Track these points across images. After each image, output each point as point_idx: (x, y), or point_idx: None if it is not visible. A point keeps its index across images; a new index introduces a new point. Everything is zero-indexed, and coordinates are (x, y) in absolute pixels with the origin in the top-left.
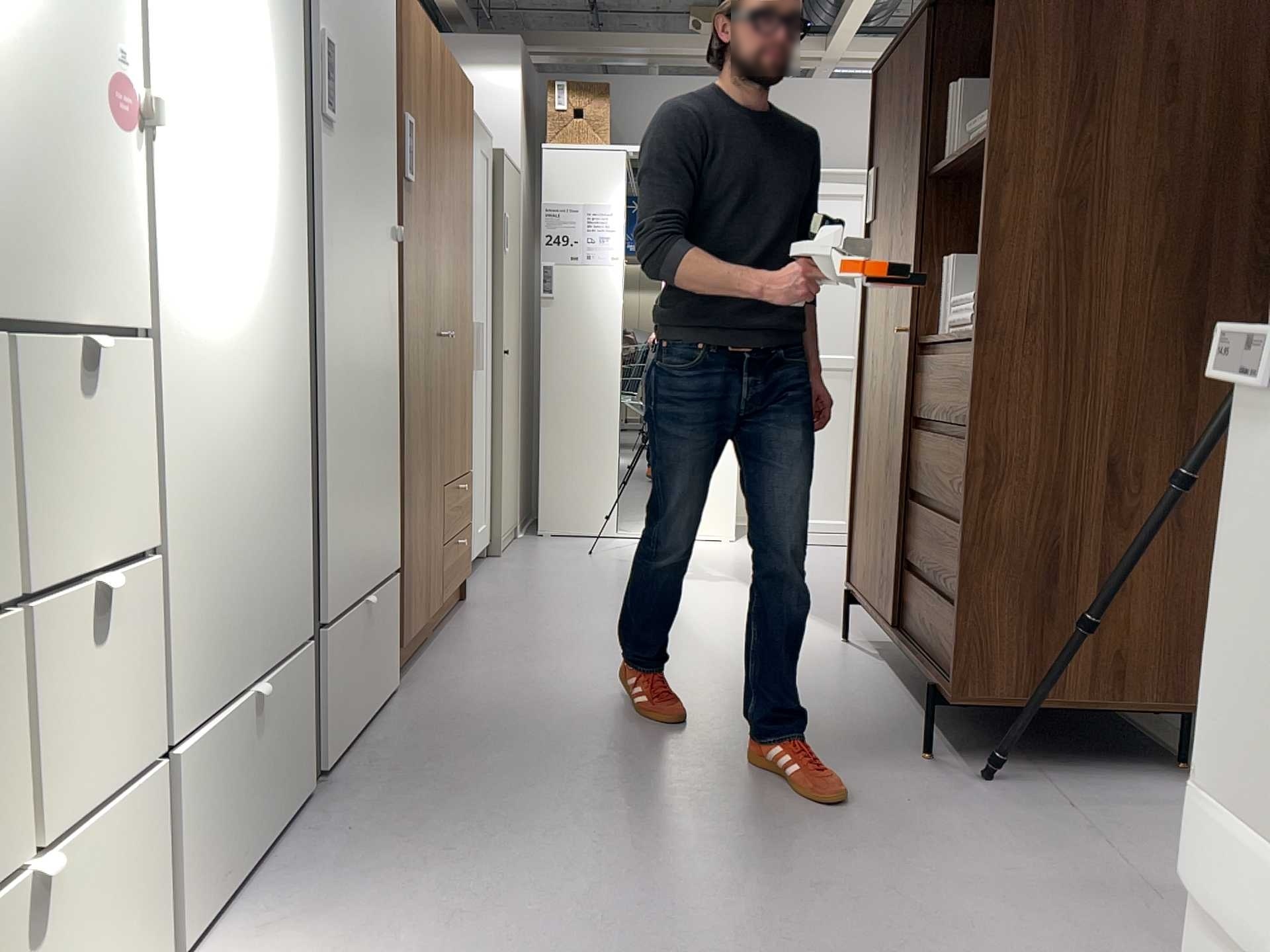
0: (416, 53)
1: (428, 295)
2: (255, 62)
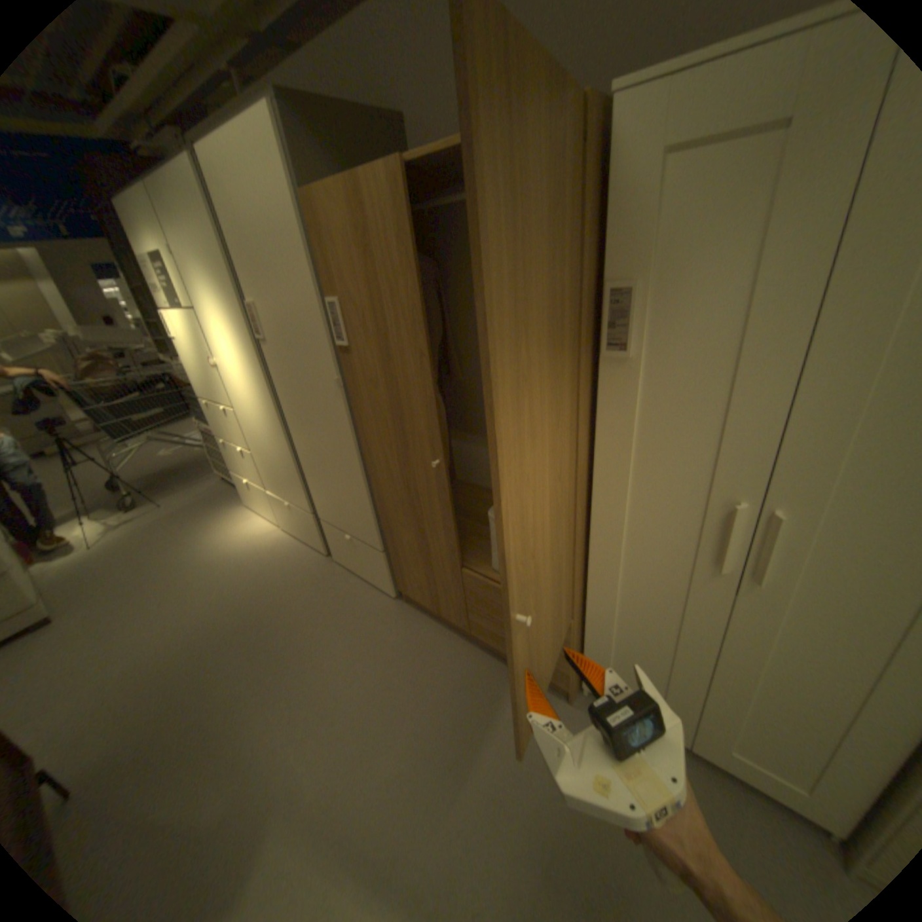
0: (333, 234)
1: (401, 426)
2: (231, 336)
